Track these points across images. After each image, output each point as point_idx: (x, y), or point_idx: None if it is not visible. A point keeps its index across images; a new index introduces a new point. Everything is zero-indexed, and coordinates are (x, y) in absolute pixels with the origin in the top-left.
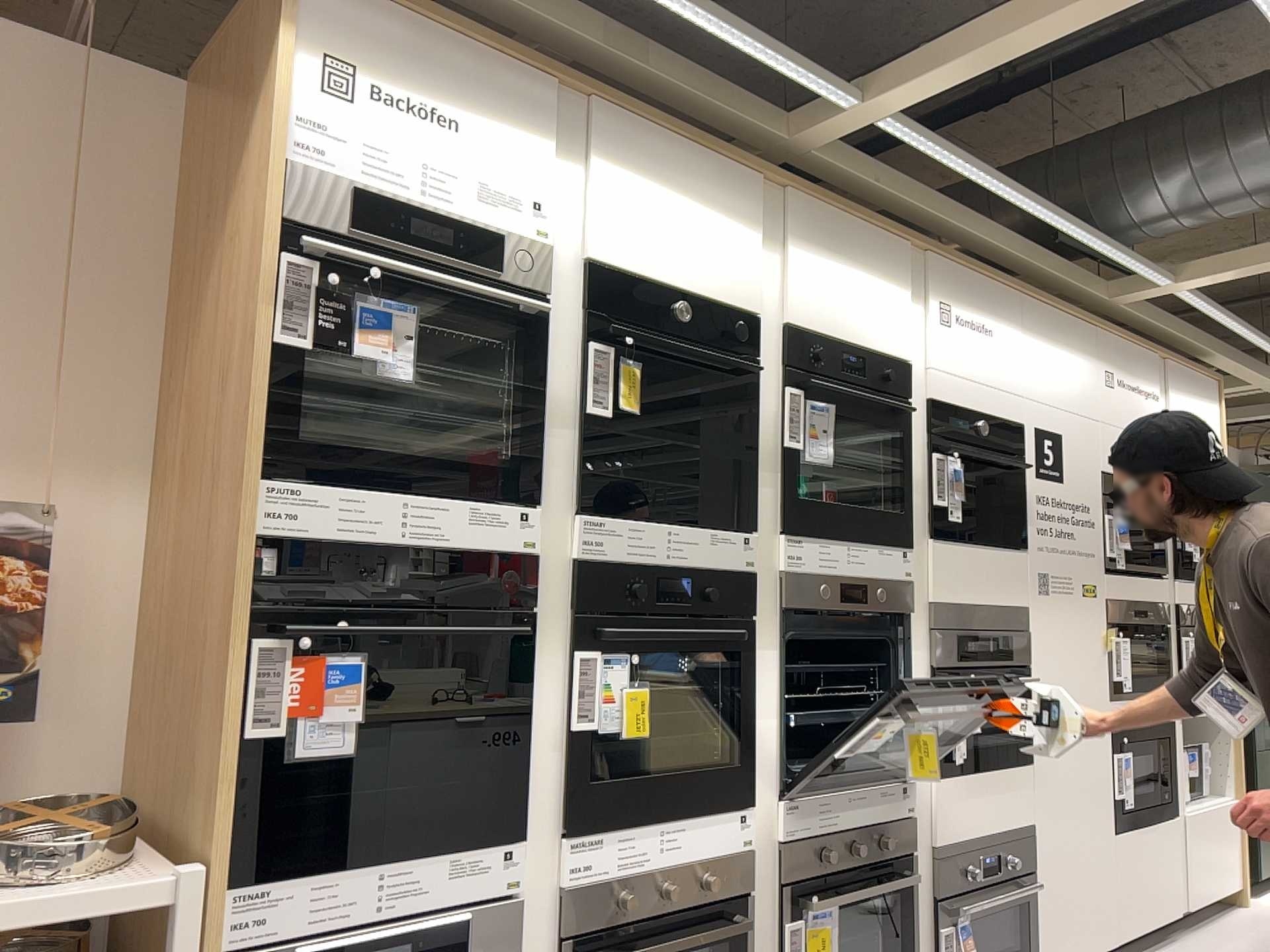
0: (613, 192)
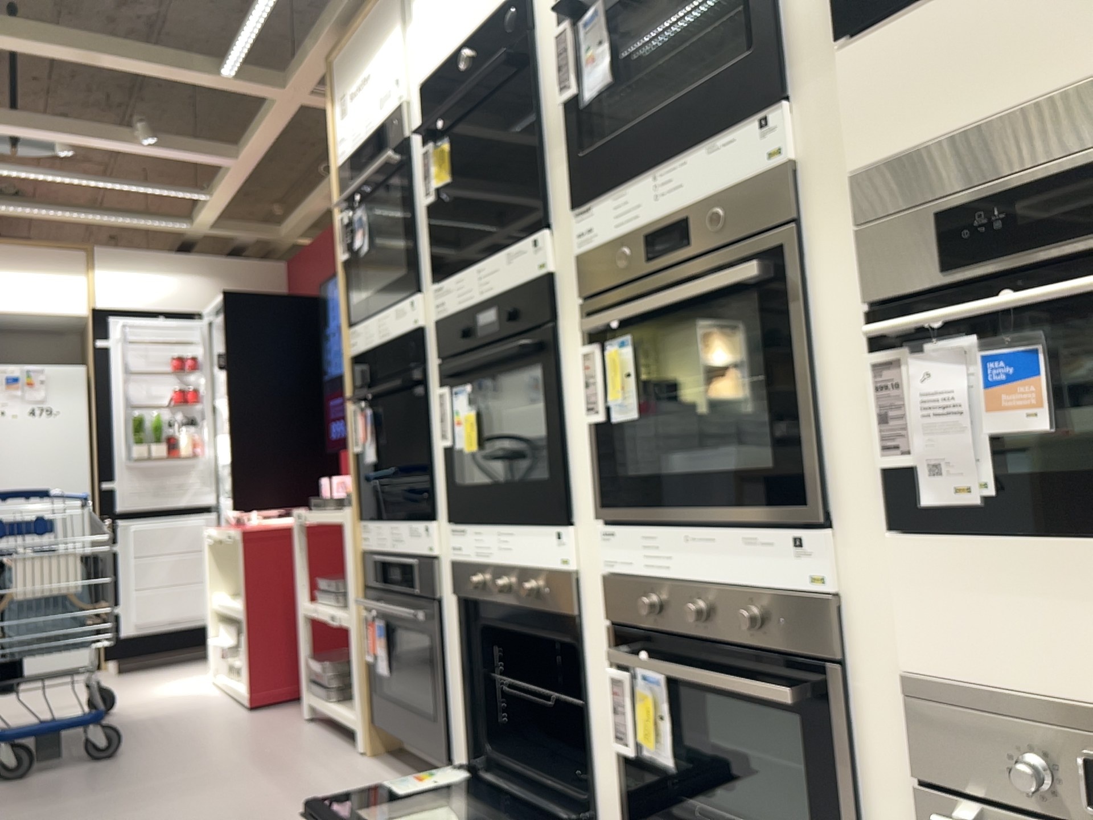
0: (420, 9)
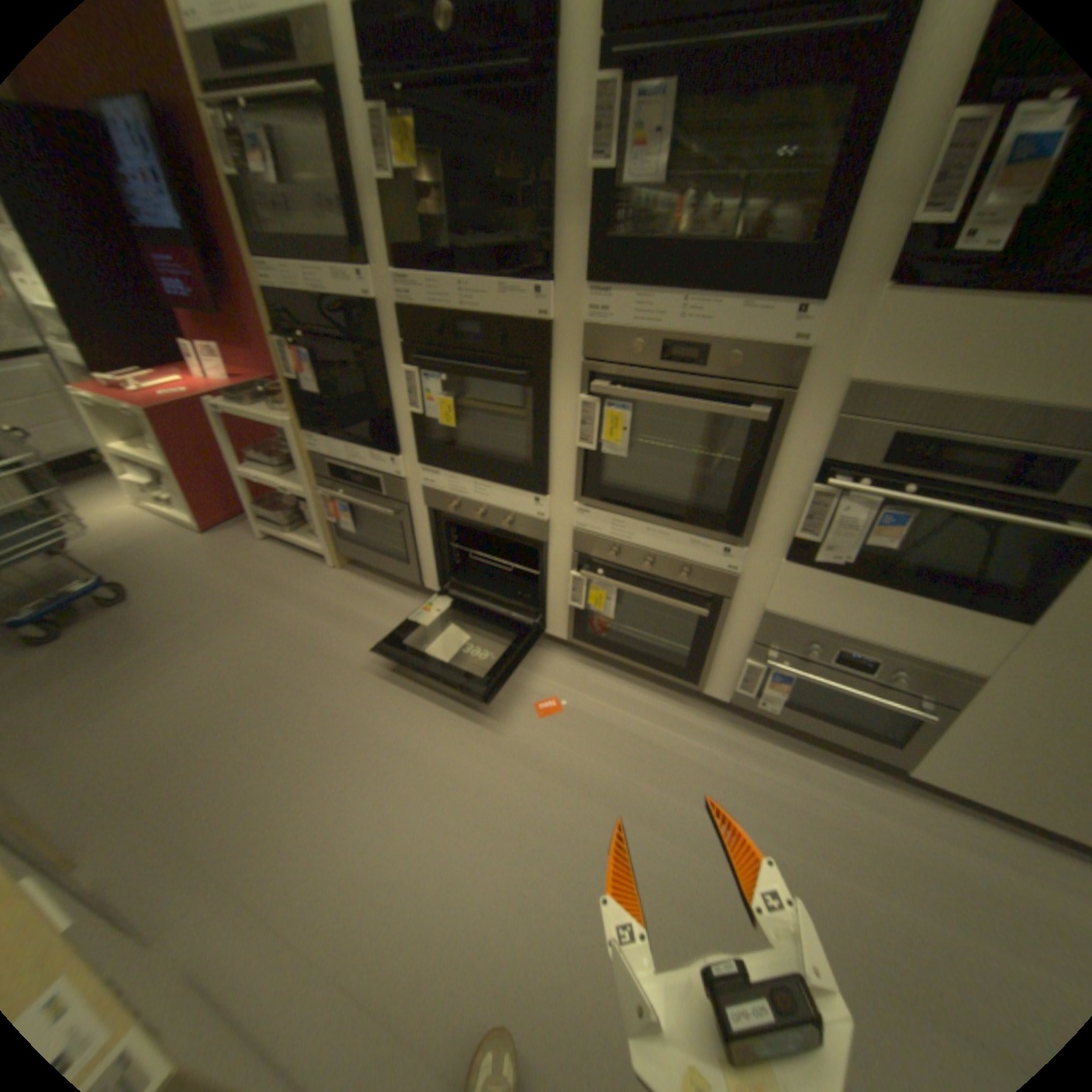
0: None
